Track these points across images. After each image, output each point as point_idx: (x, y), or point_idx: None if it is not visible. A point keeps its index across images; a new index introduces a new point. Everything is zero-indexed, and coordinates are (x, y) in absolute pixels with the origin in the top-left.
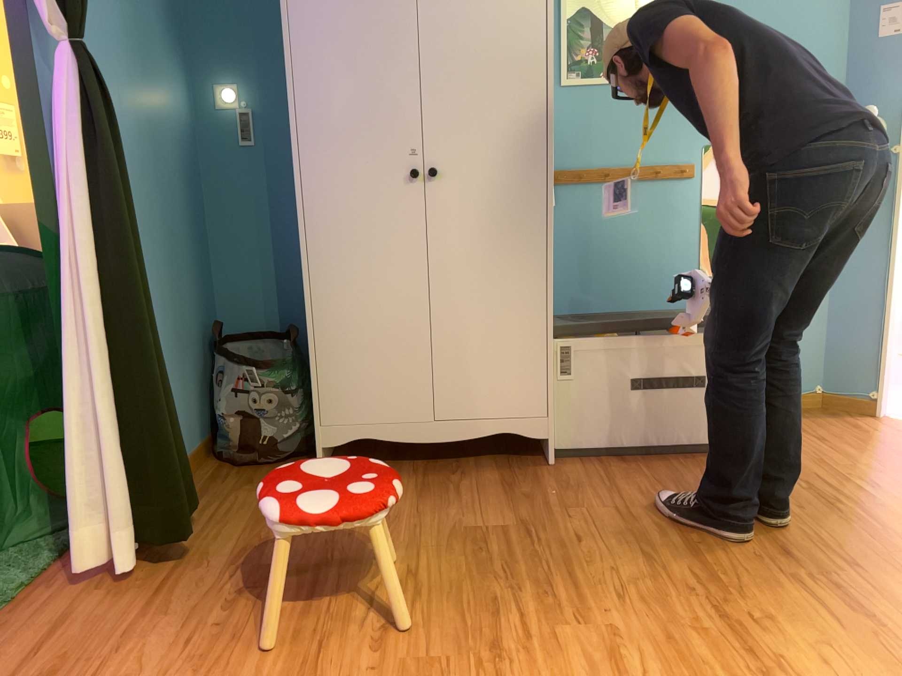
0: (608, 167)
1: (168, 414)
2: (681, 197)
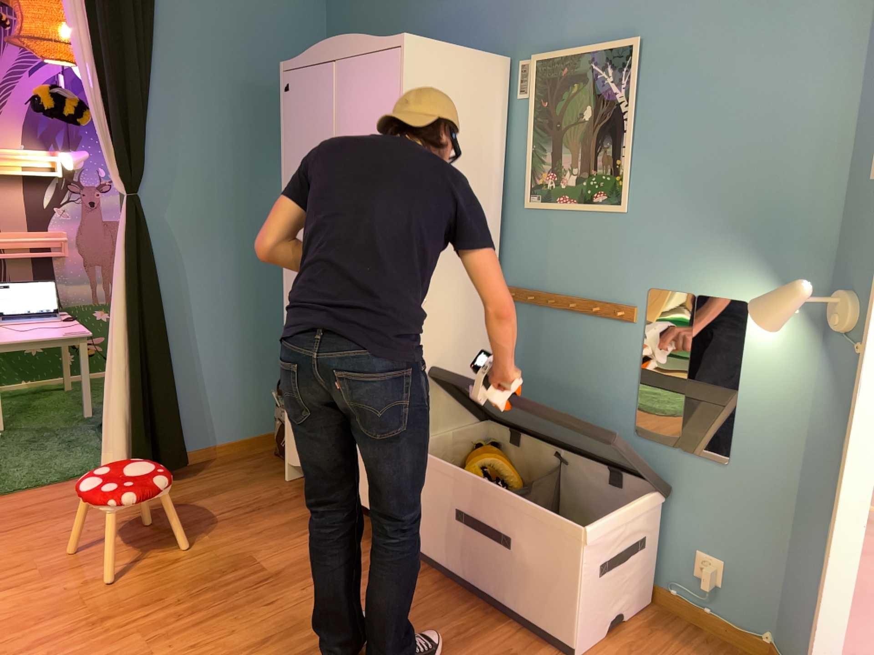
0: (558, 293)
1: (163, 409)
2: (623, 341)
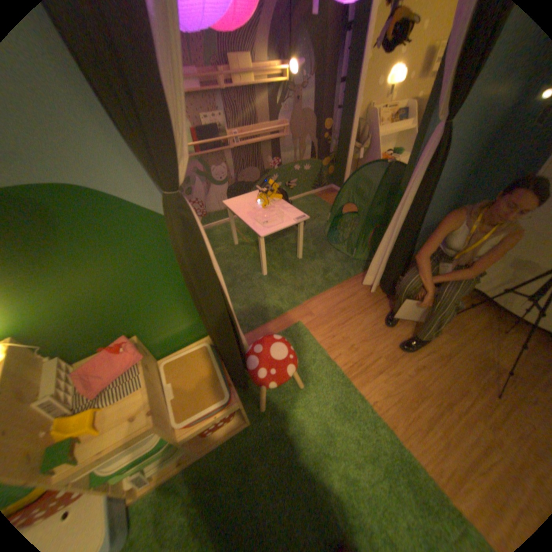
0: None
1: (408, 259)
2: None
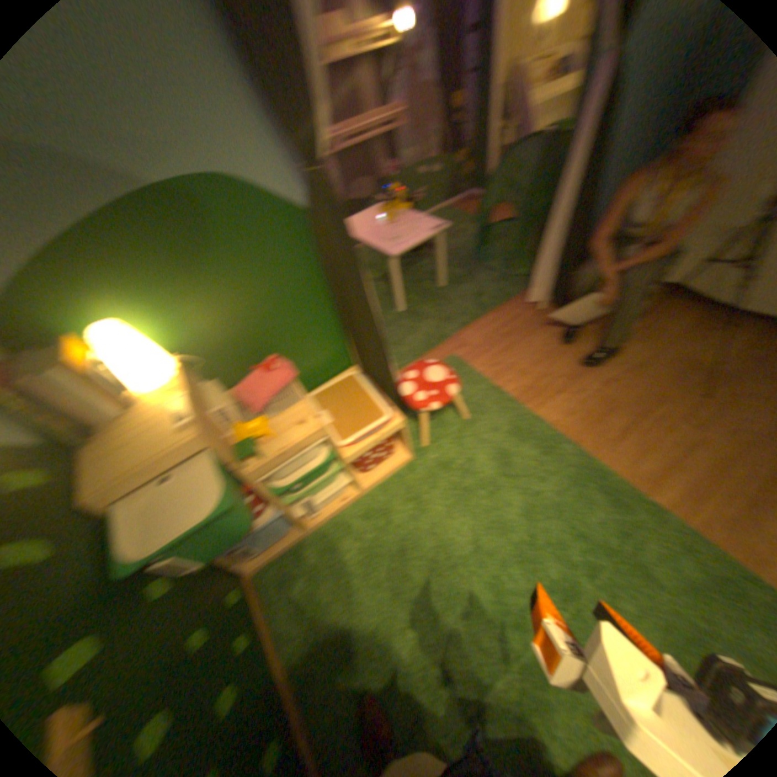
0: None
1: (585, 255)
2: None
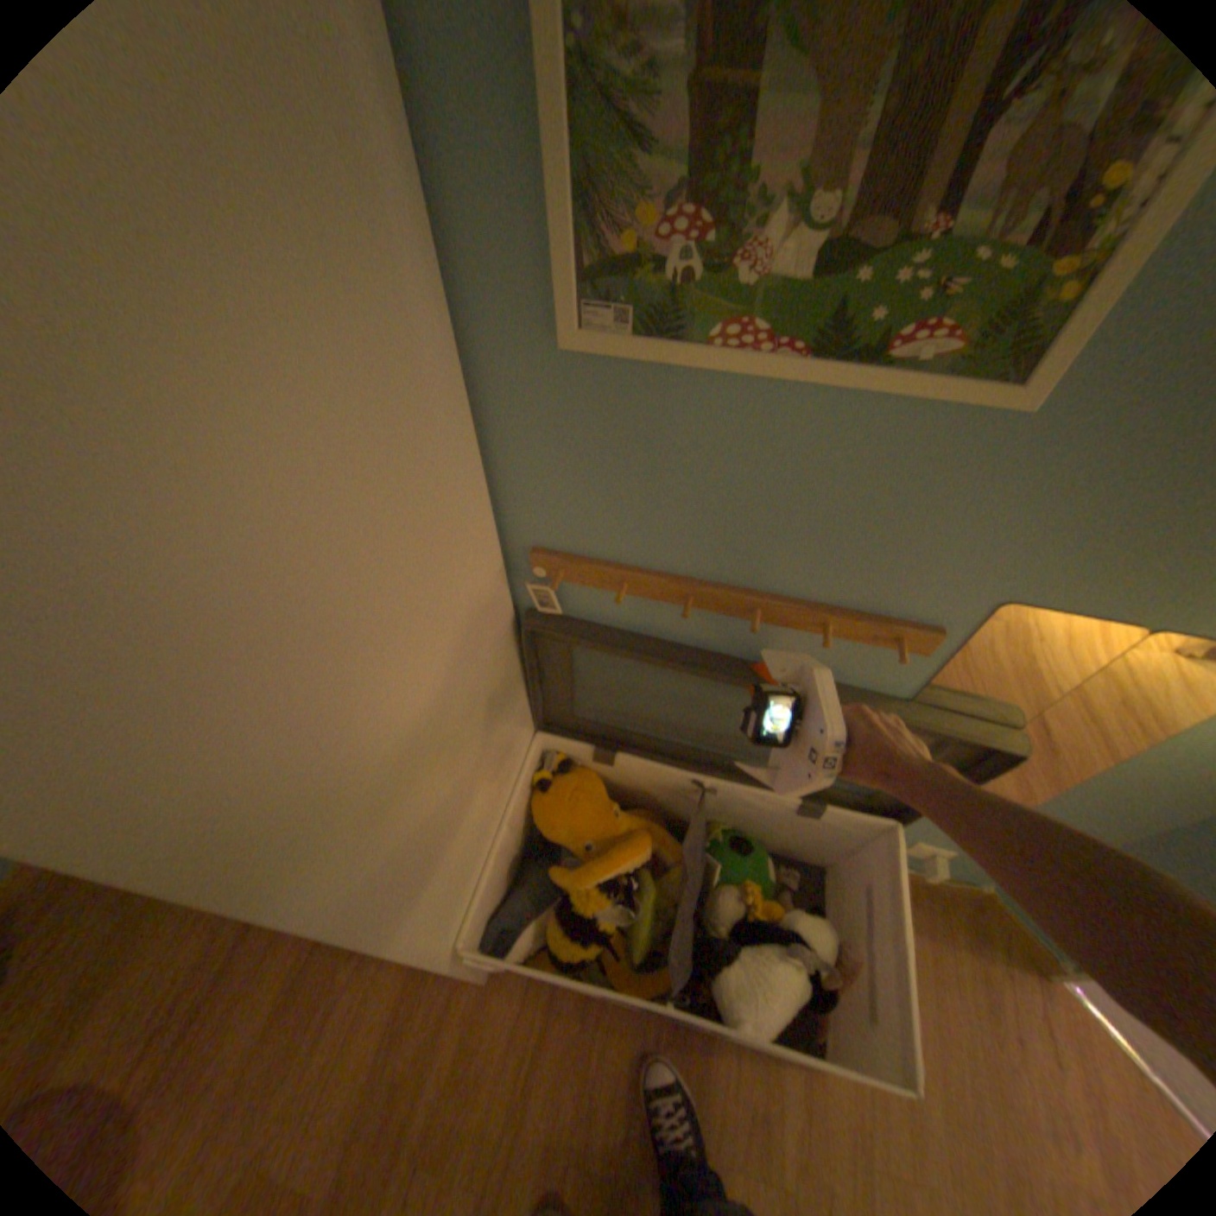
0: (701, 578)
1: None
2: (878, 670)
